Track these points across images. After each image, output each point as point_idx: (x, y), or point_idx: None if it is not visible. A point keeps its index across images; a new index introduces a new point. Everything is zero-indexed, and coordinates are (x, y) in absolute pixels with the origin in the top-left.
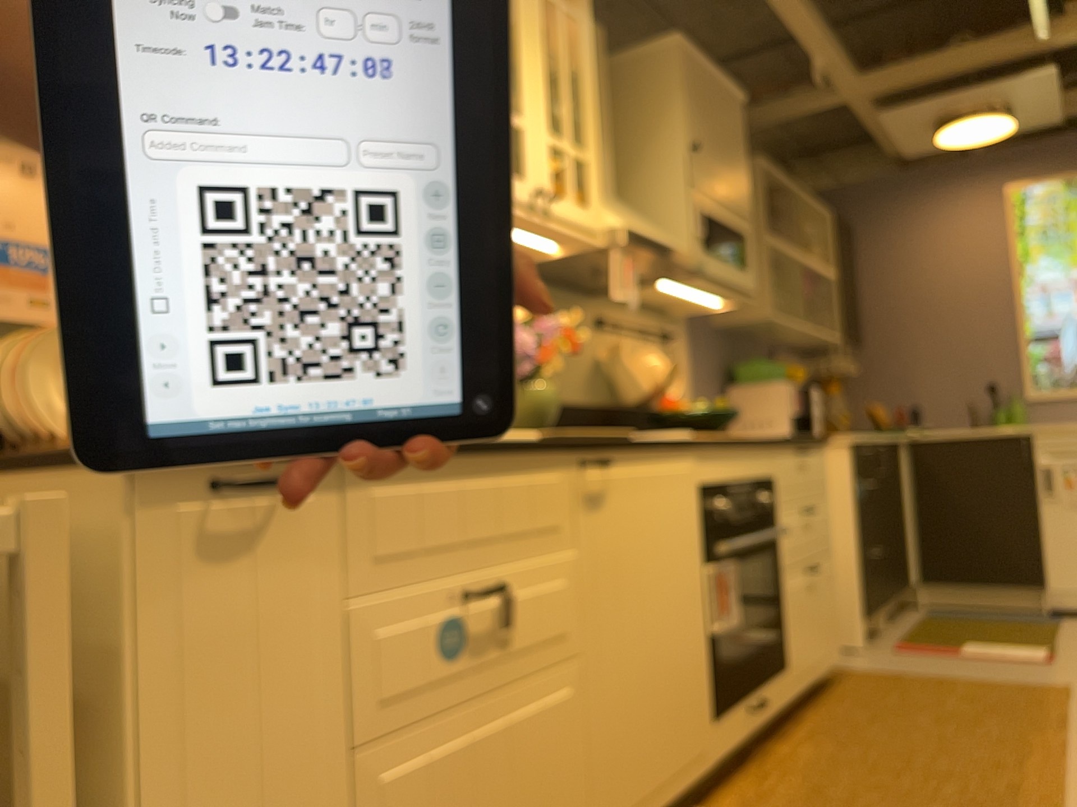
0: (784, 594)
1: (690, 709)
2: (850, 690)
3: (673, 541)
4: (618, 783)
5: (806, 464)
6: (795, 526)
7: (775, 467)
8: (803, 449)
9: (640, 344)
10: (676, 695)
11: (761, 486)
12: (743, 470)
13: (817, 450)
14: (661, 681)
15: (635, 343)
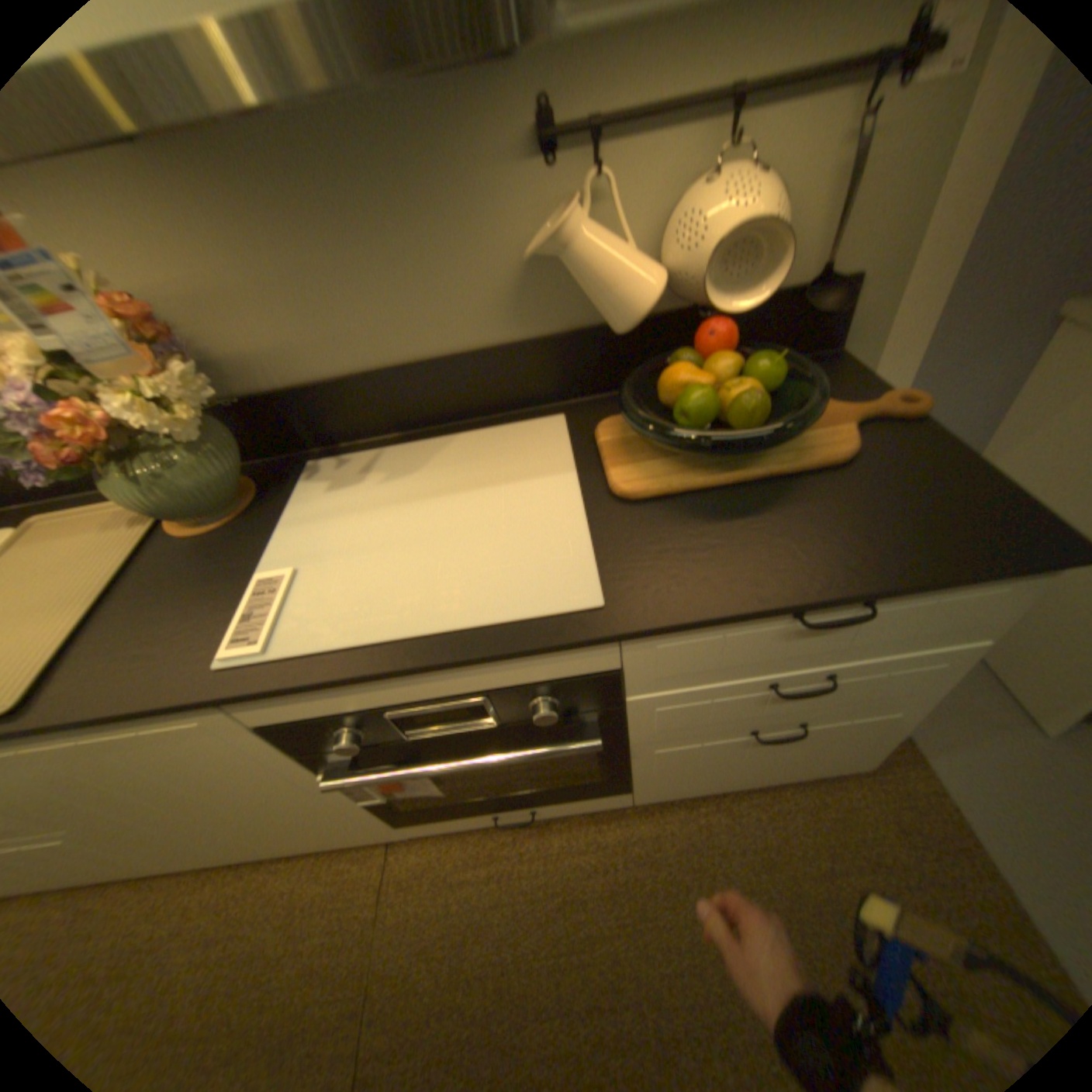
0: (631, 757)
1: (324, 829)
2: (819, 810)
3: (195, 773)
4: (199, 853)
5: (841, 624)
6: (707, 706)
7: (622, 658)
8: (826, 610)
9: (732, 133)
10: (285, 827)
11: (534, 690)
12: (437, 688)
13: (956, 587)
14: (243, 826)
15: (706, 139)
